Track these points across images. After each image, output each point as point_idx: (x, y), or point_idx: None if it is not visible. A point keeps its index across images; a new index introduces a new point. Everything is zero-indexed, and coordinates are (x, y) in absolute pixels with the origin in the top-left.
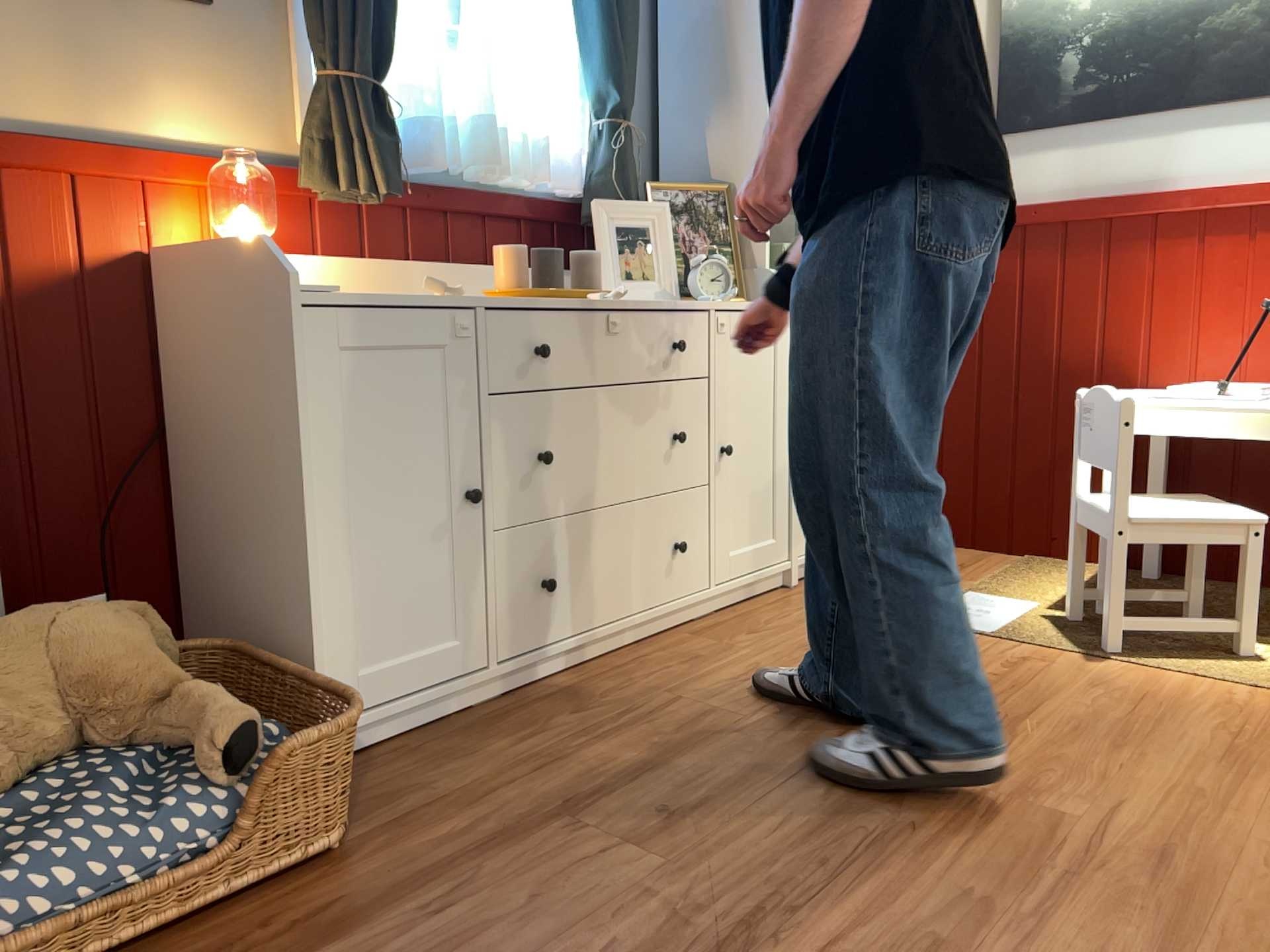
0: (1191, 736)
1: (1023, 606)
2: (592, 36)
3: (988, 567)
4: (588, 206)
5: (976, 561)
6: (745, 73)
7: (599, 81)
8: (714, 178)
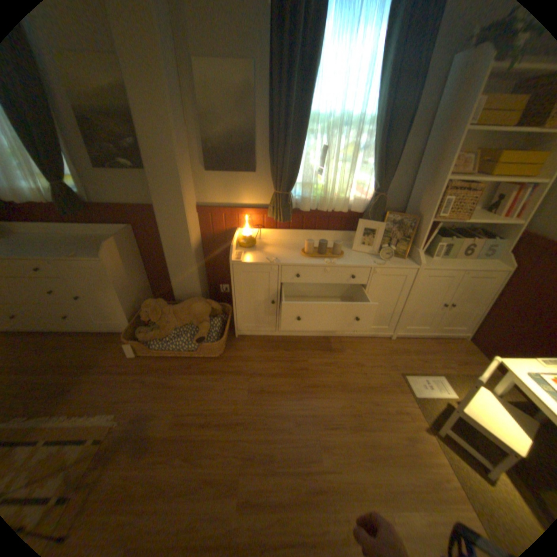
0: (399, 479)
1: (450, 396)
2: (376, 163)
3: (475, 371)
4: (364, 216)
5: (476, 365)
6: (440, 177)
7: (375, 179)
8: (419, 210)
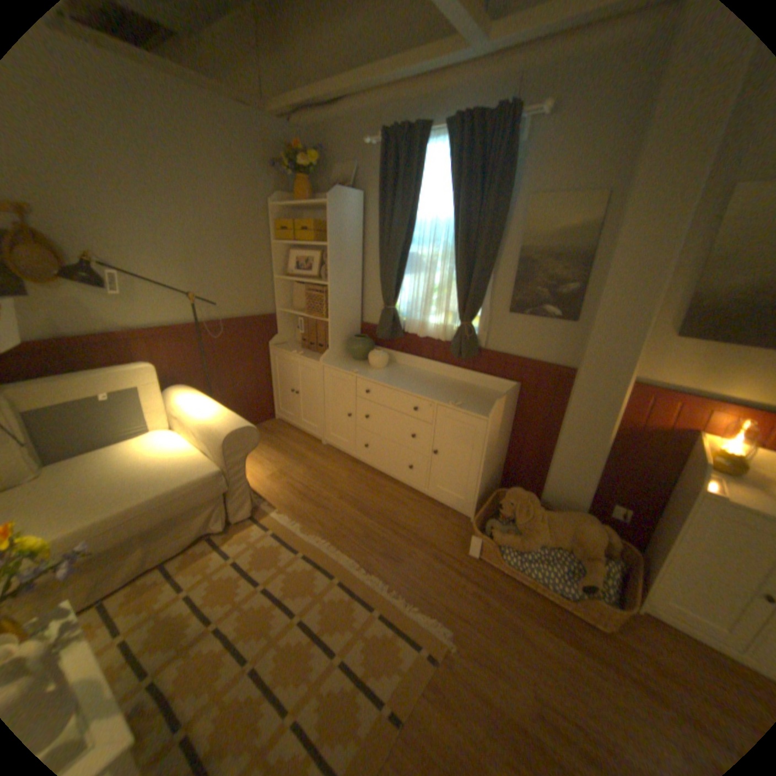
0: None
1: None
2: None
3: None
4: None
5: None
6: None
7: None
8: None
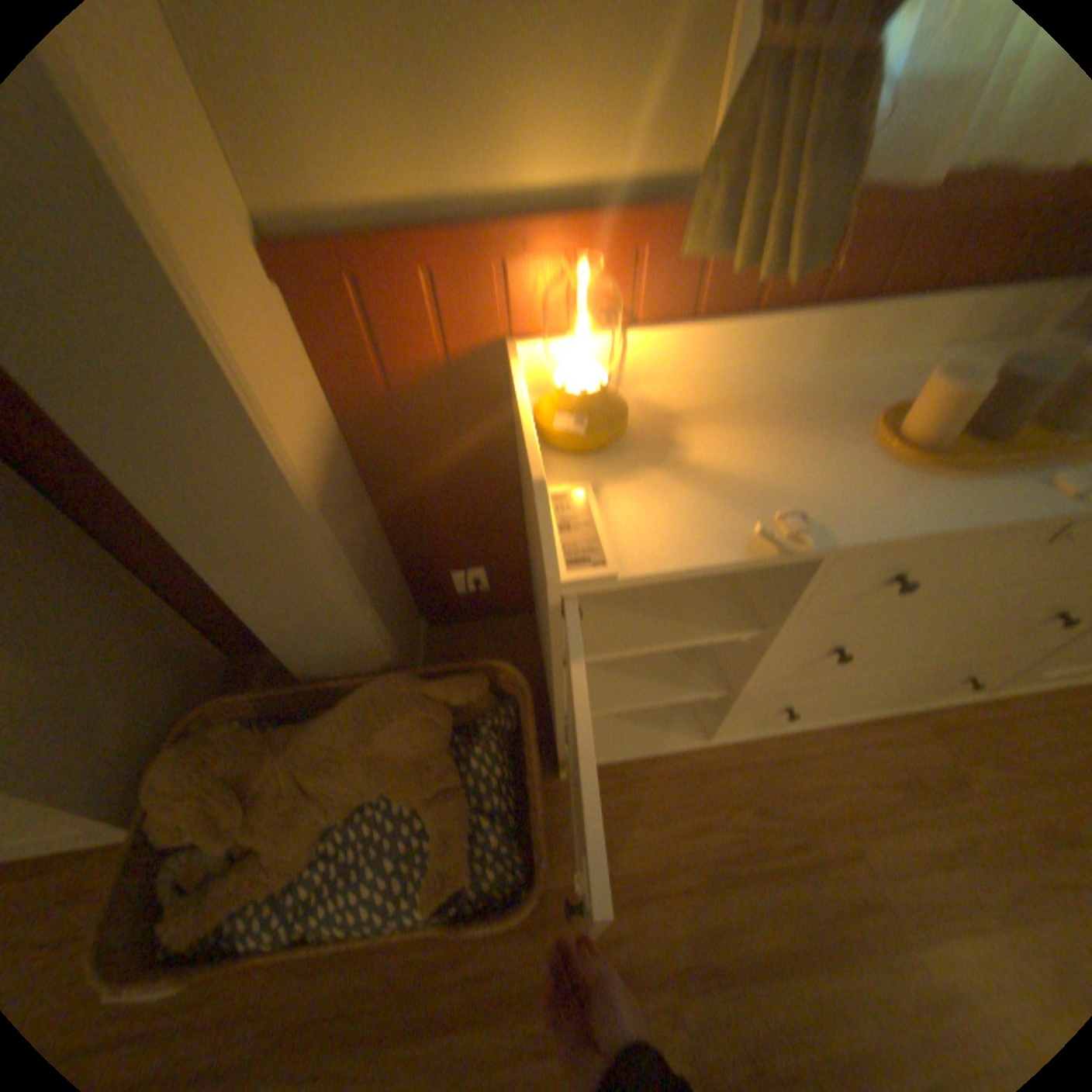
0: None
1: None
2: None
3: None
4: None
5: None
6: None
7: None
8: None
